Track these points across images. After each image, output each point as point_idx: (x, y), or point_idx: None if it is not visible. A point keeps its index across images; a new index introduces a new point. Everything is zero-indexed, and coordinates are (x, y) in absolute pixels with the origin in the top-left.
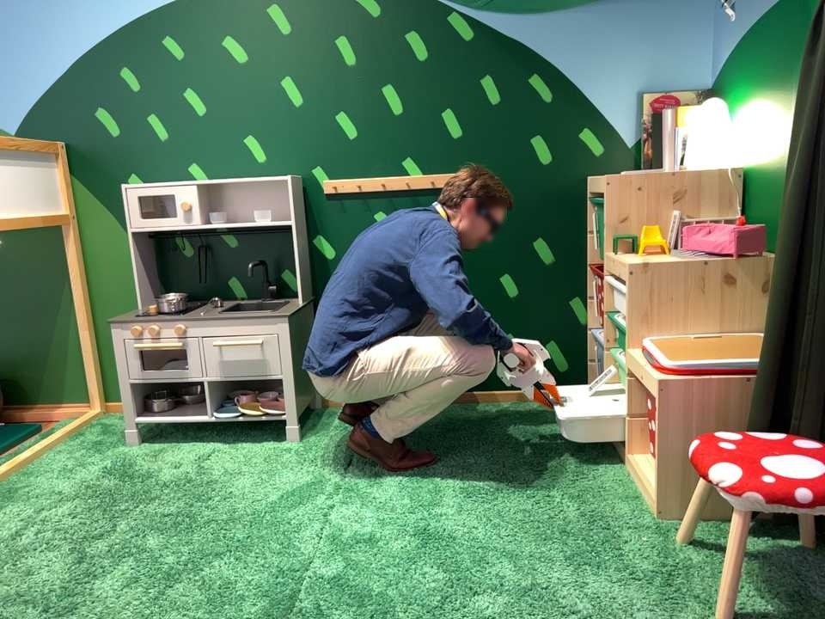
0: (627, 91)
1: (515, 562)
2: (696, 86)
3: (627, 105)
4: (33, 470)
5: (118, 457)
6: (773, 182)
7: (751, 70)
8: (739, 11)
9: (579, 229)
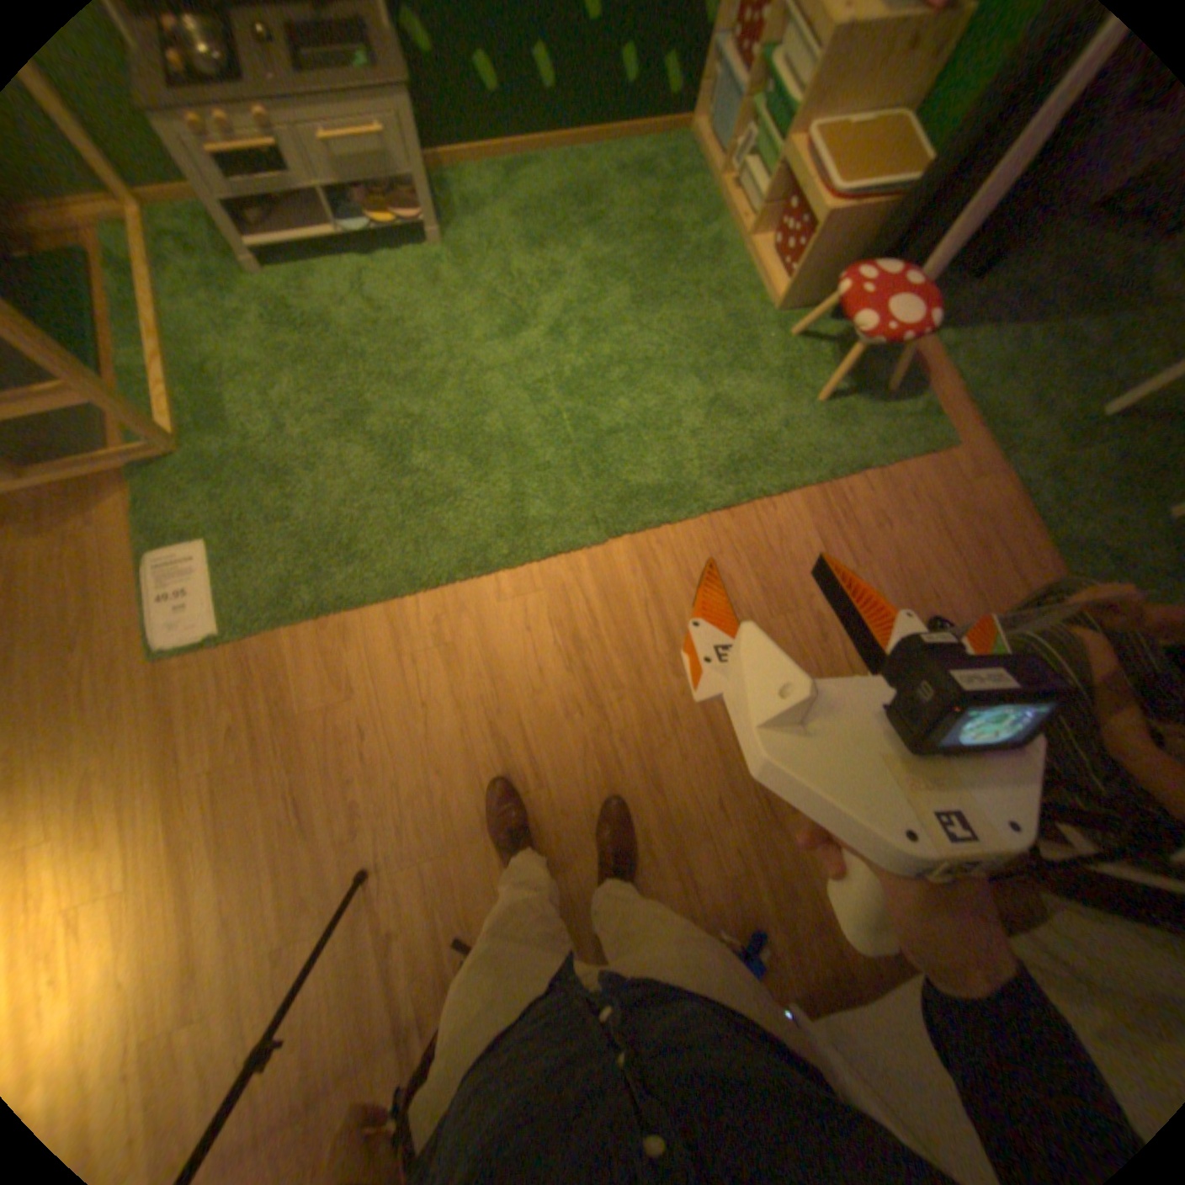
0: None
1: (694, 375)
2: None
3: None
4: (180, 332)
5: (257, 295)
6: None
7: None
8: None
9: None
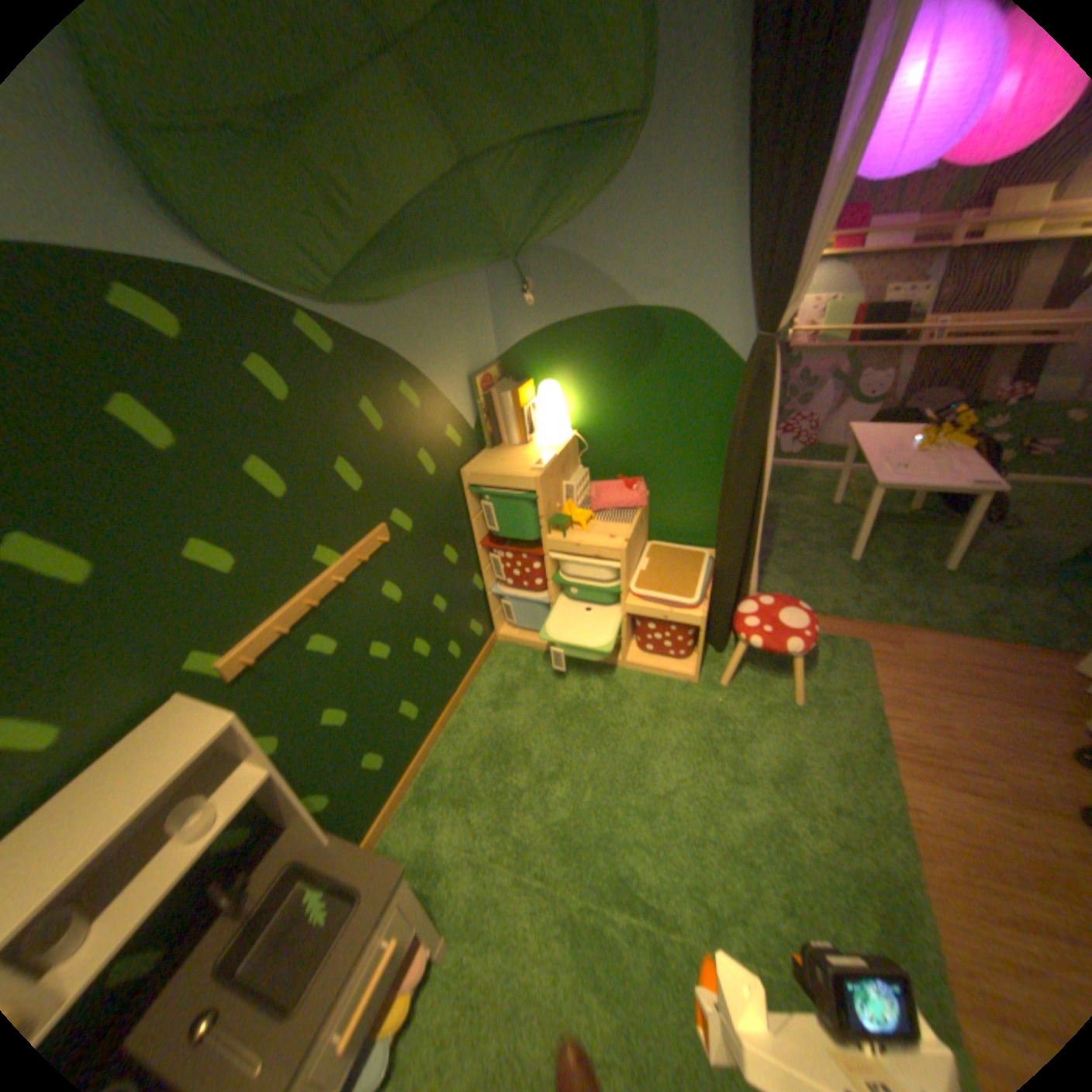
0: (463, 377)
1: (737, 784)
2: (492, 359)
3: (465, 391)
4: None
5: None
6: (618, 444)
7: (573, 357)
8: (543, 301)
9: (465, 519)
